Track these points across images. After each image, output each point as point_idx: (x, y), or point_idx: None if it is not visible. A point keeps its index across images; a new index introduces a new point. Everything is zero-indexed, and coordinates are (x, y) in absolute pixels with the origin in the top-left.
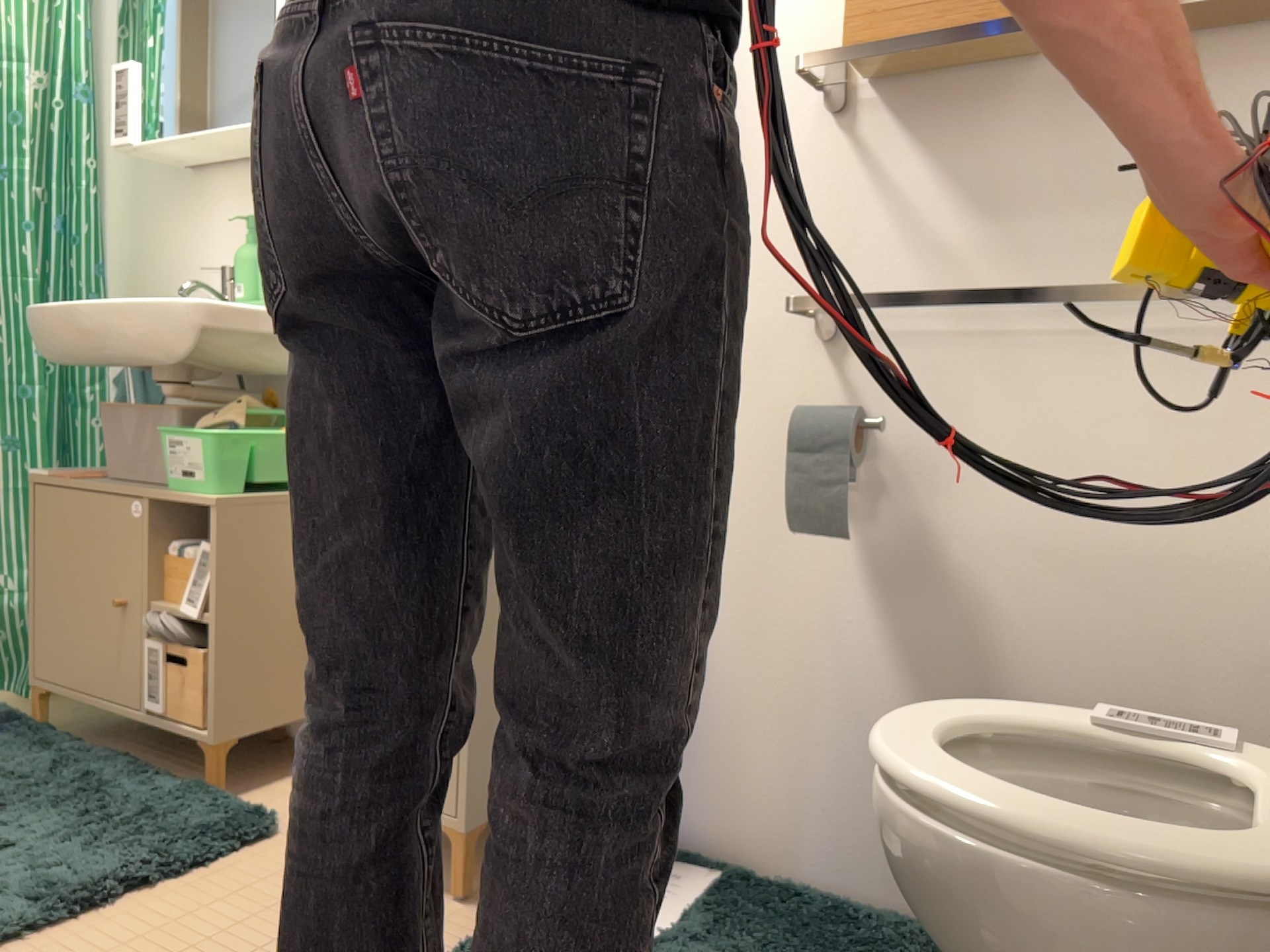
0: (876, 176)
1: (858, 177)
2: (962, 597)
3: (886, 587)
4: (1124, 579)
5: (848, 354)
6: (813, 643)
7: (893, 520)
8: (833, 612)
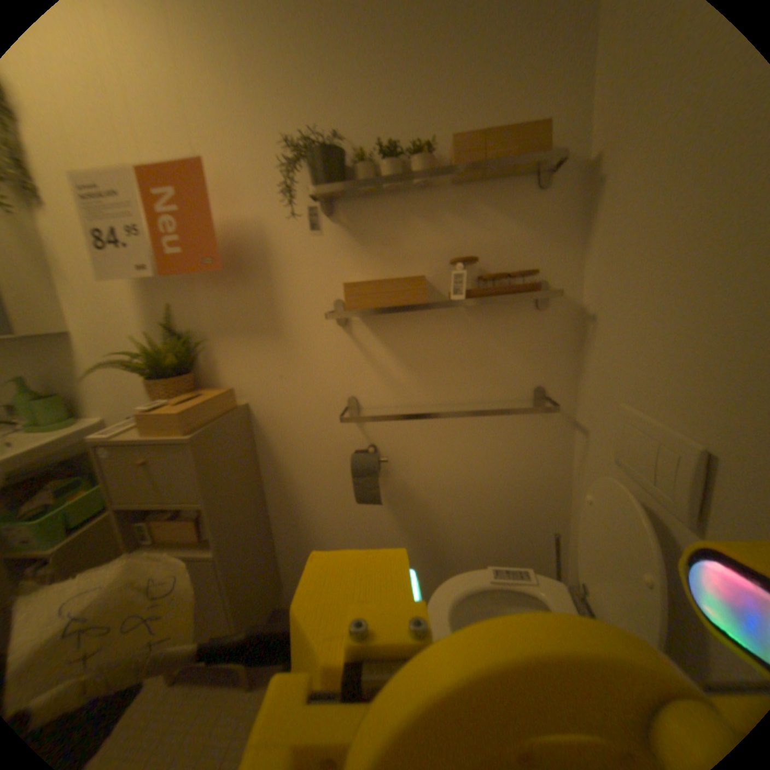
0: (367, 350)
1: (359, 351)
2: (425, 508)
3: (396, 509)
4: (481, 495)
5: (367, 424)
6: (370, 532)
7: (395, 485)
8: (377, 520)
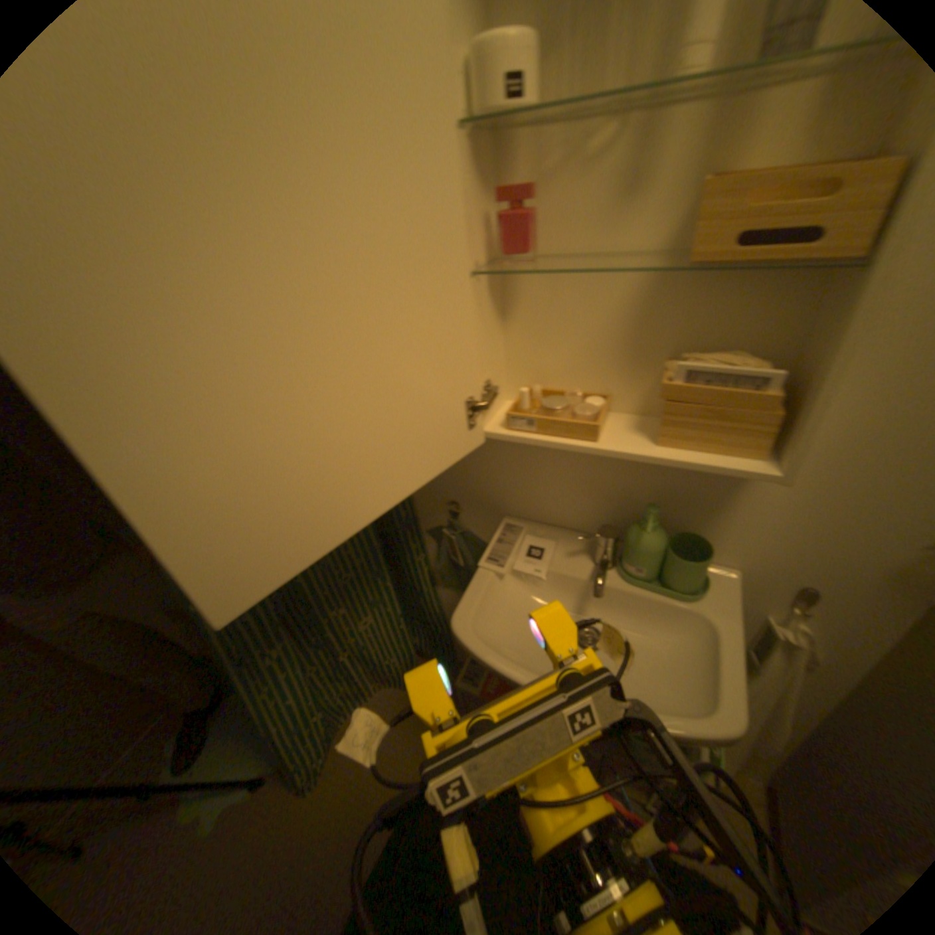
0: None
1: None
2: None
3: None
4: None
5: None
6: None
7: None
8: None
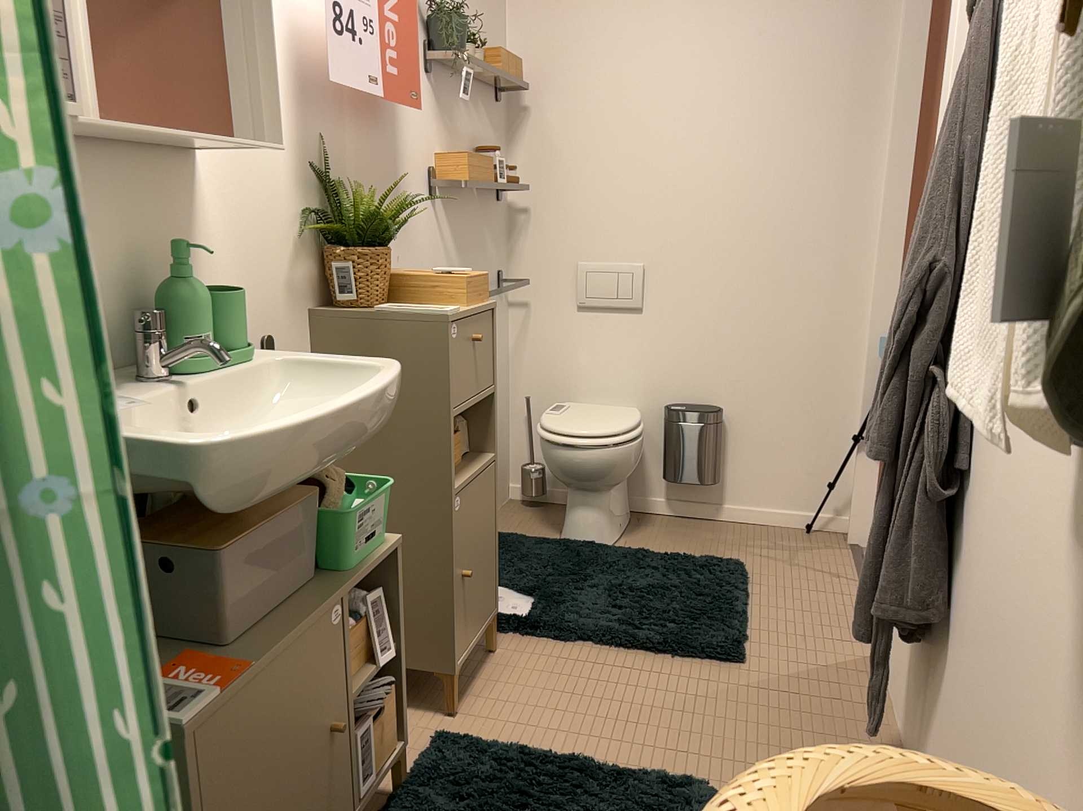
0: (443, 231)
1: (439, 231)
2: None
3: None
4: None
5: None
6: None
7: None
8: None
